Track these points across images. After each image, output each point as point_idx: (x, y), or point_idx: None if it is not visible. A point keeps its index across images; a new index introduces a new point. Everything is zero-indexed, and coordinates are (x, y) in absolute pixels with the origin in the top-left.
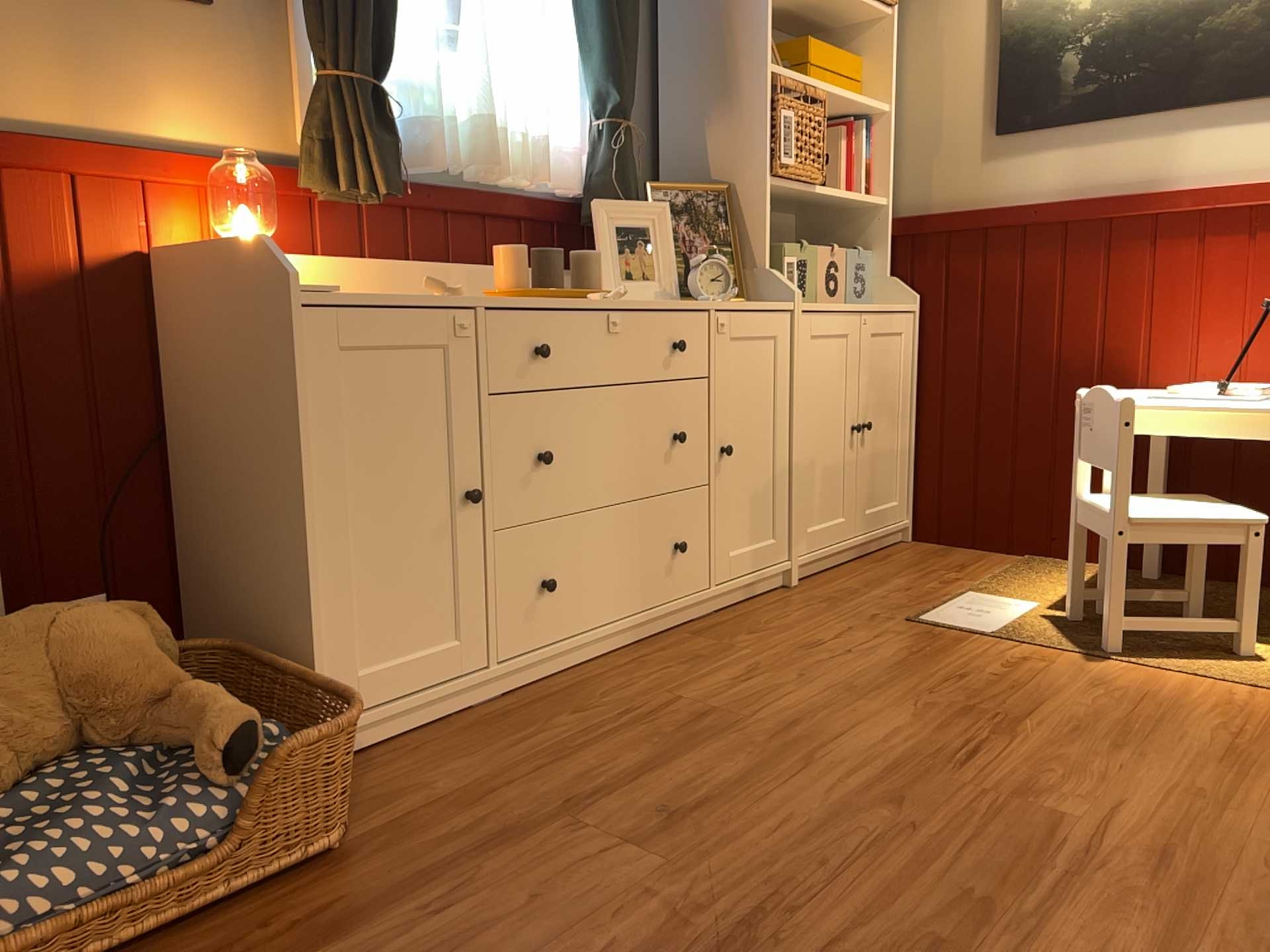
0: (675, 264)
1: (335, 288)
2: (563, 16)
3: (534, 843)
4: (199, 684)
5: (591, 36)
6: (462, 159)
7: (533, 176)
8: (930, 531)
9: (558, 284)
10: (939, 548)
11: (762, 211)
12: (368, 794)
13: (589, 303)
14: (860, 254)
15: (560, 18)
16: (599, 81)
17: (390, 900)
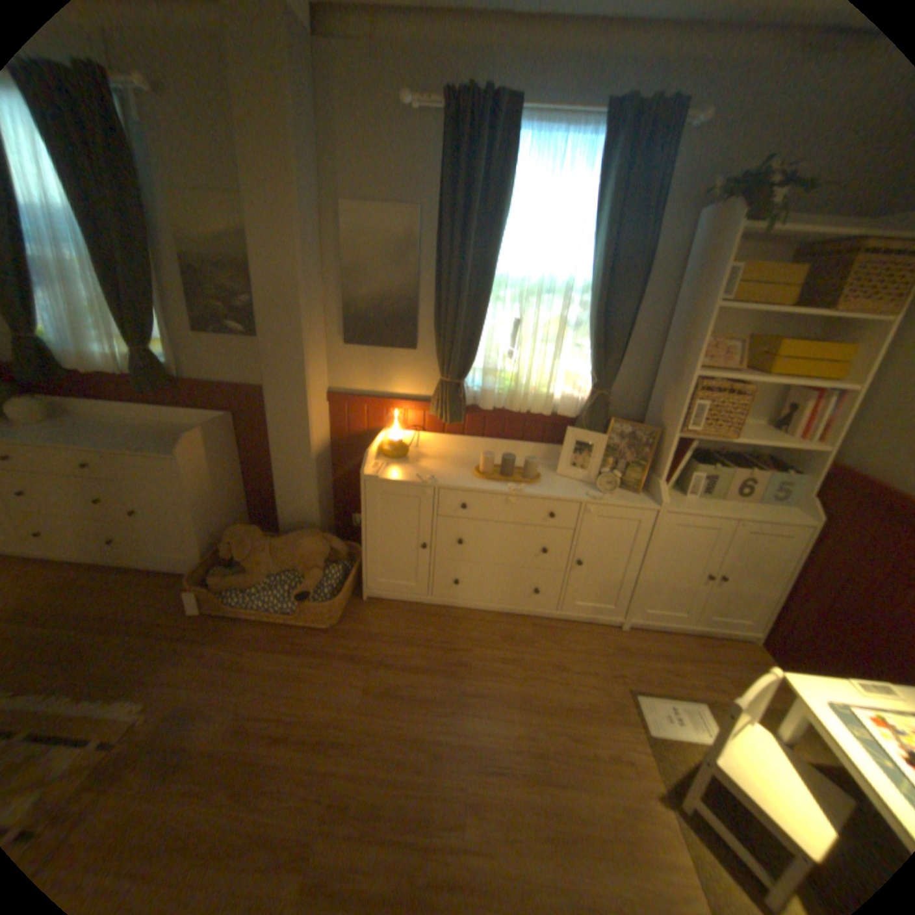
0: (598, 468)
1: (378, 476)
2: (583, 336)
3: (353, 668)
4: (317, 571)
5: (591, 349)
6: (507, 403)
7: (541, 412)
8: (774, 653)
9: (507, 472)
10: (767, 666)
11: (669, 452)
12: (359, 617)
13: (499, 491)
14: (802, 474)
15: (583, 336)
16: (591, 370)
17: (312, 655)
